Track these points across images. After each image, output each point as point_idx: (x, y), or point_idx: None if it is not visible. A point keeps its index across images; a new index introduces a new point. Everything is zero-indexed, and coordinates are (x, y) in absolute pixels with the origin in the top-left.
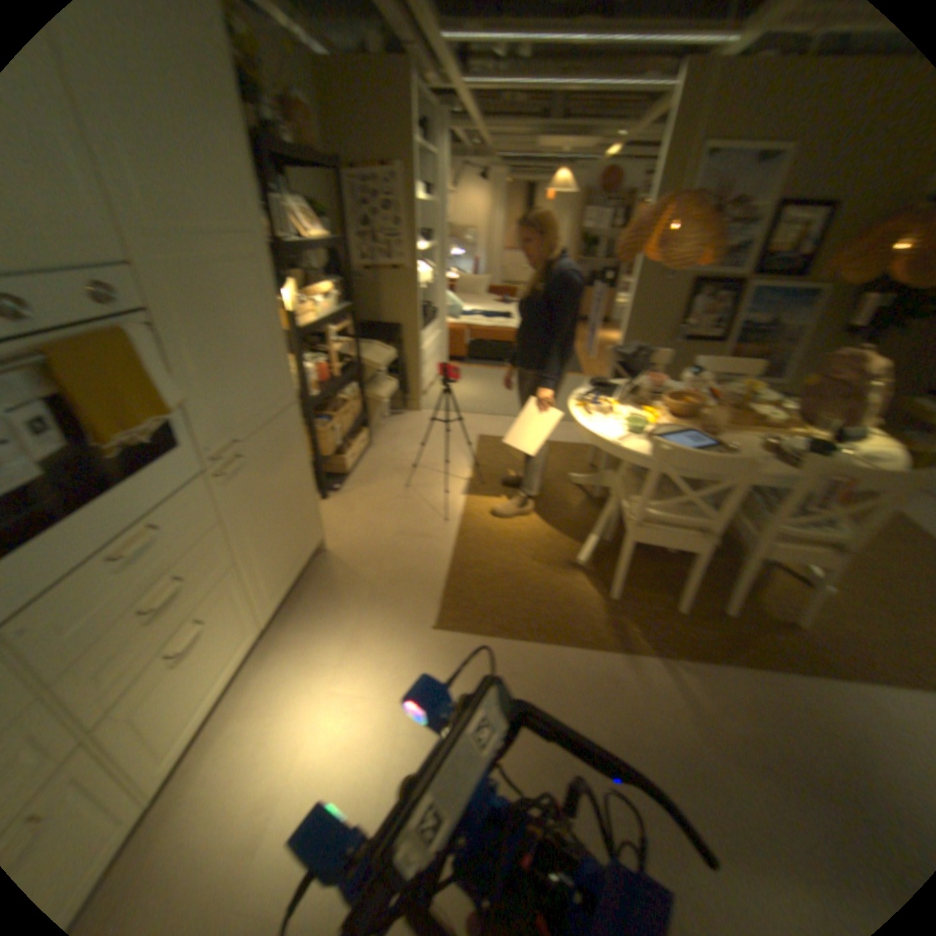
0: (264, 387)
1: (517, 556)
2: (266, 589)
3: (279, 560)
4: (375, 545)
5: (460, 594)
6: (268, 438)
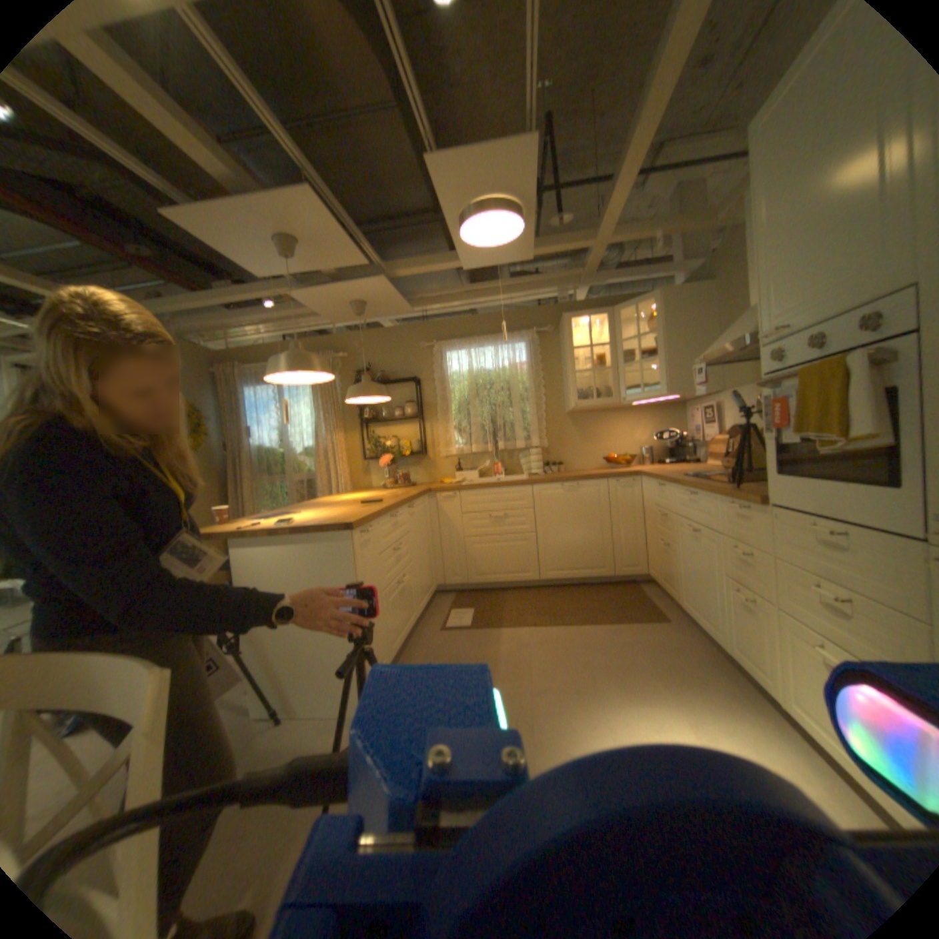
0: None
1: None
2: None
3: None
4: None
5: None
6: None
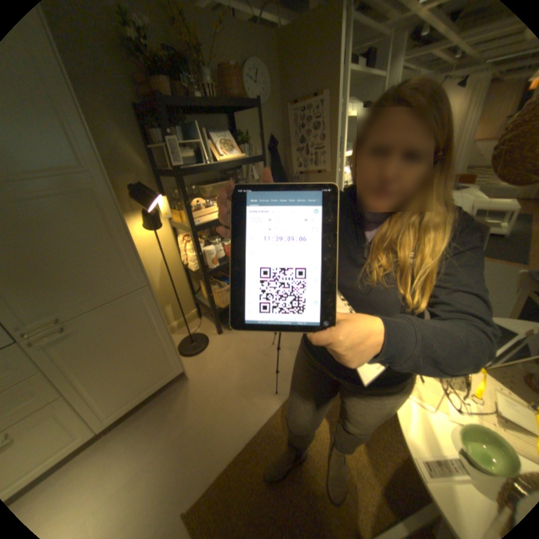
0: (107, 279)
1: (310, 481)
2: (107, 409)
3: (125, 390)
4: (217, 392)
5: (229, 493)
6: (112, 313)
